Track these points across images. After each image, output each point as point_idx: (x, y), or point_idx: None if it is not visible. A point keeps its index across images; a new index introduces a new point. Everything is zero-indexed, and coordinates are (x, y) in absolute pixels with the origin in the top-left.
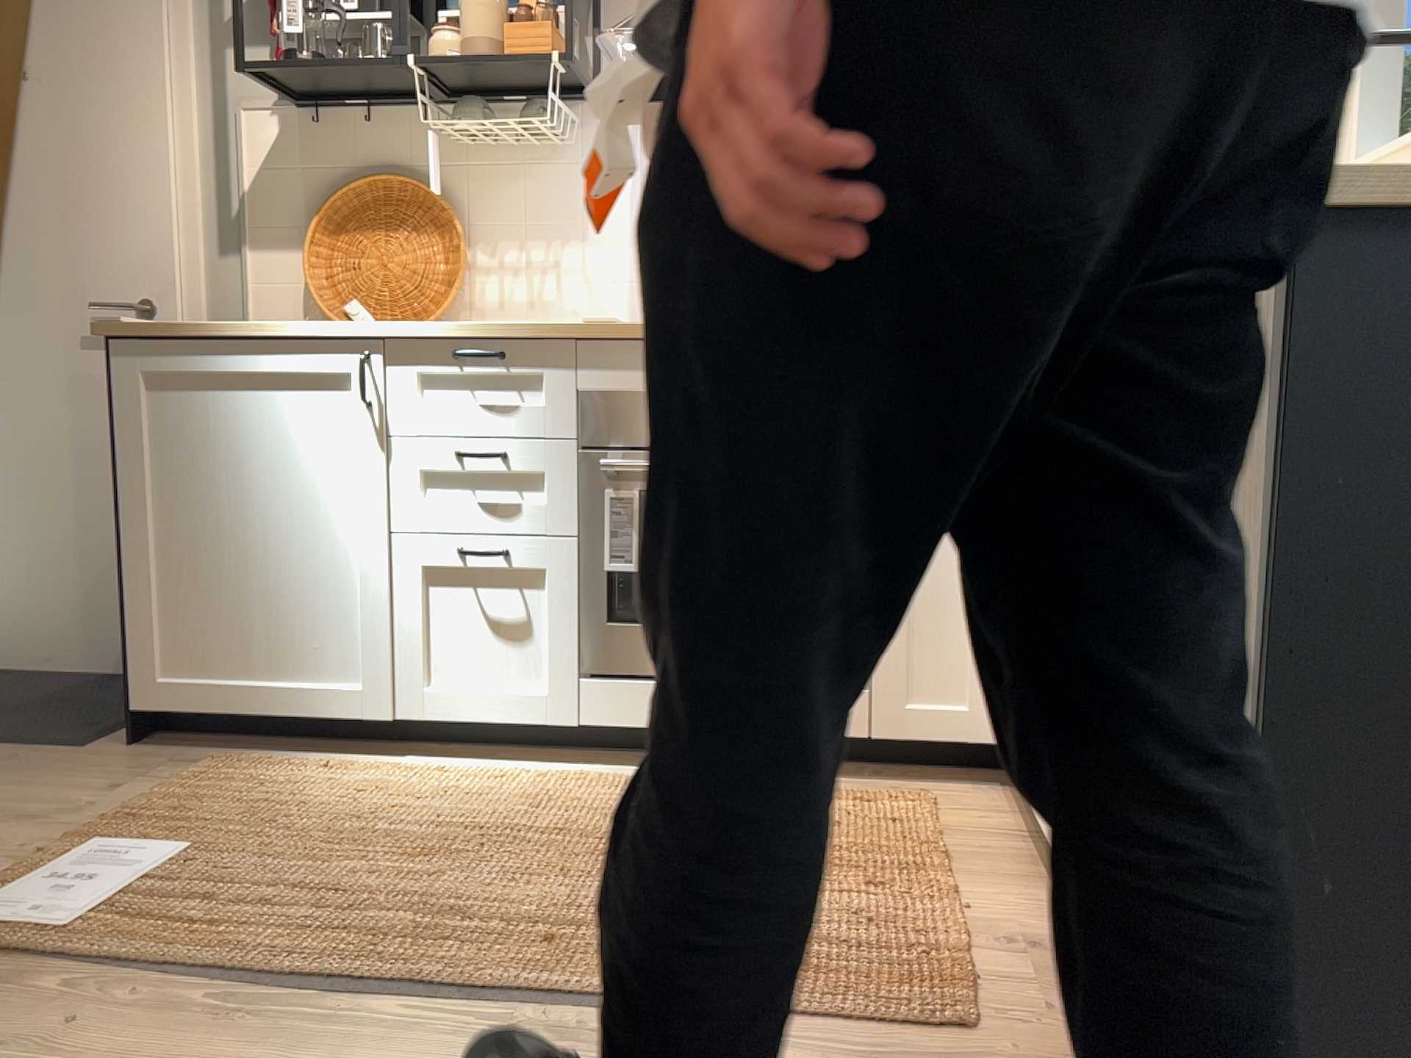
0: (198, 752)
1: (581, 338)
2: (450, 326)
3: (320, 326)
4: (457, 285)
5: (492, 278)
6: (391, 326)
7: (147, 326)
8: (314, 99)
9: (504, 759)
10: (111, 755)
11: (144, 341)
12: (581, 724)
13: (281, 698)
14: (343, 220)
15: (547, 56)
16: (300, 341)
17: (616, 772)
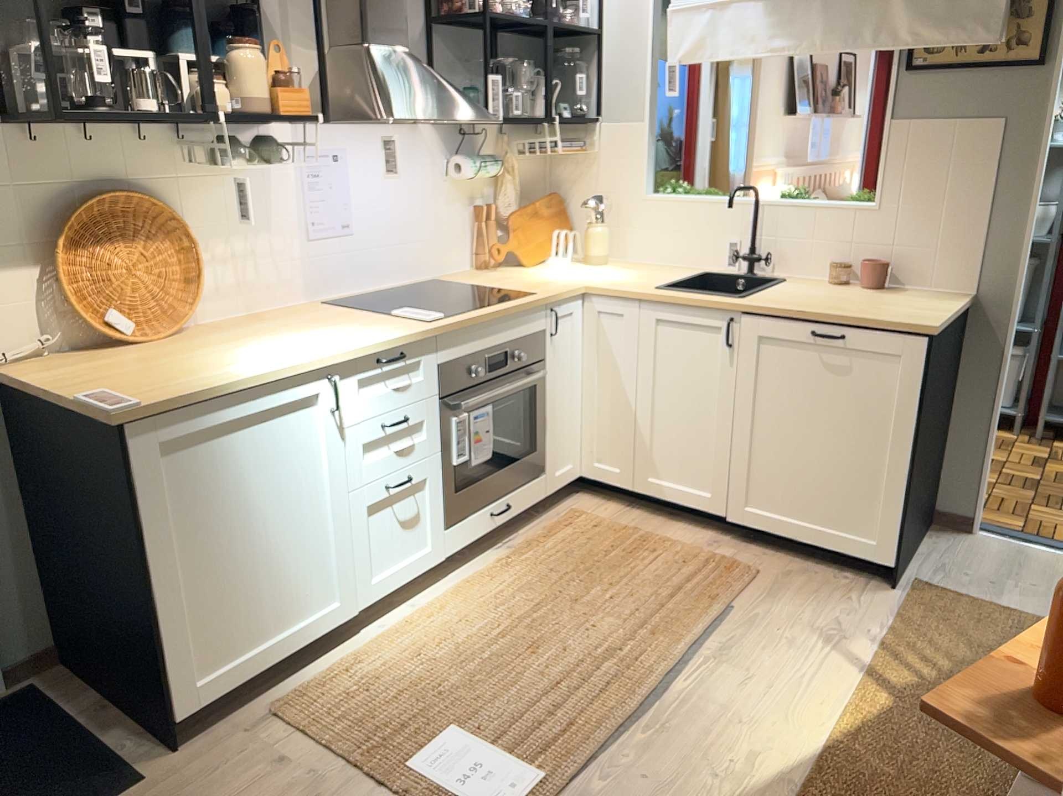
0: (235, 718)
1: (440, 332)
2: (378, 342)
3: (278, 361)
4: (204, 283)
5: (208, 269)
6: (328, 349)
7: (163, 401)
8: (29, 116)
9: (401, 600)
10: (182, 764)
11: (153, 415)
12: (446, 556)
13: (291, 641)
14: (76, 234)
15: (307, 113)
16: (285, 379)
17: (461, 573)
